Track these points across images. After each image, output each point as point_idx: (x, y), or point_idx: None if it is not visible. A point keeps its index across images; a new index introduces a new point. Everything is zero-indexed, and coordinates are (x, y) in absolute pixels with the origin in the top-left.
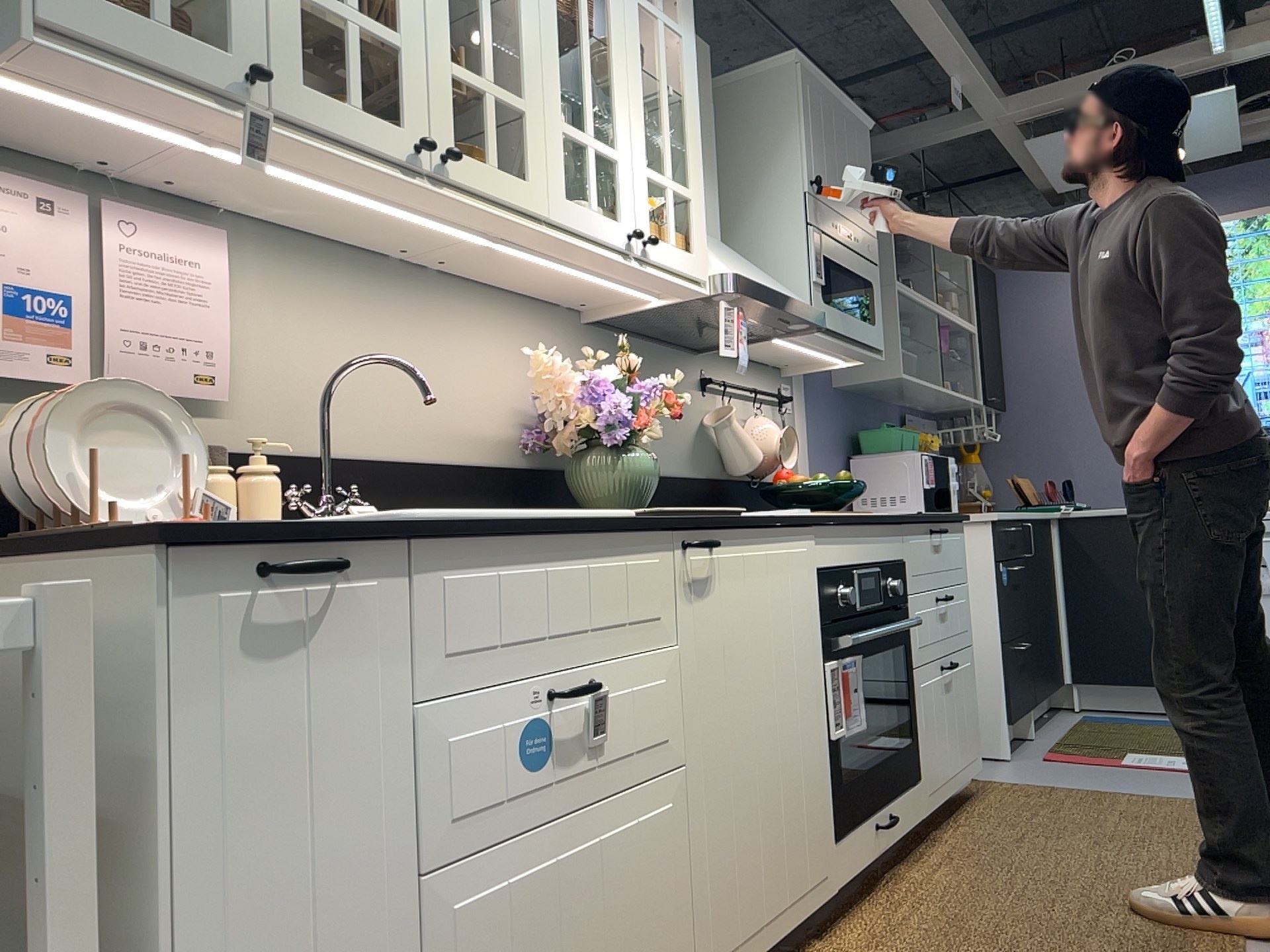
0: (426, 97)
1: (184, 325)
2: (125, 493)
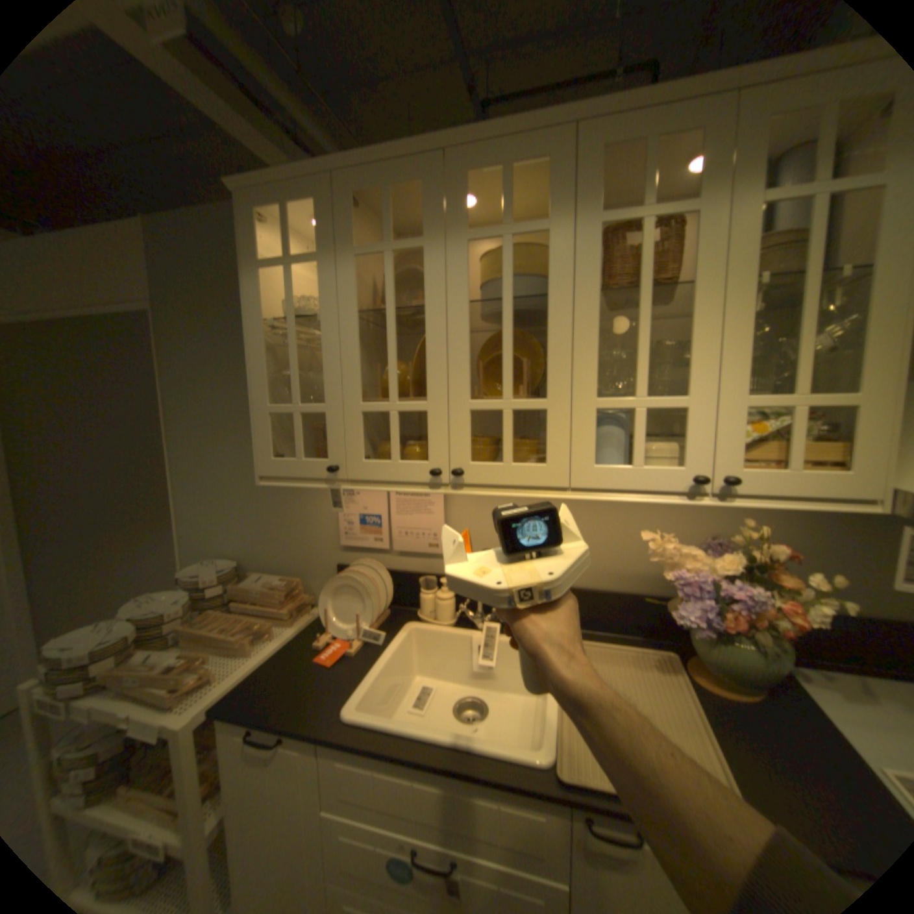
0: (447, 435)
1: (422, 523)
2: (349, 620)
